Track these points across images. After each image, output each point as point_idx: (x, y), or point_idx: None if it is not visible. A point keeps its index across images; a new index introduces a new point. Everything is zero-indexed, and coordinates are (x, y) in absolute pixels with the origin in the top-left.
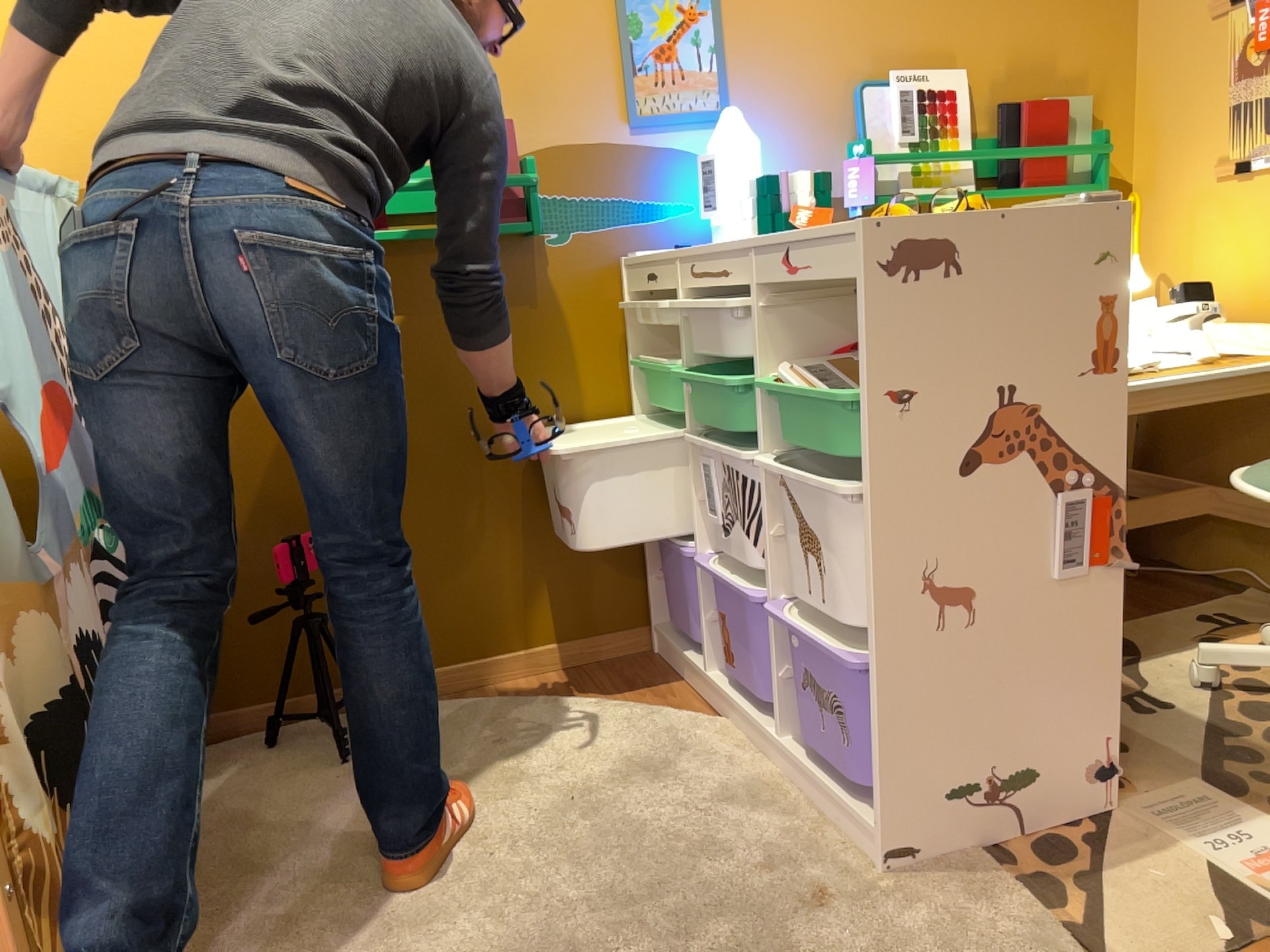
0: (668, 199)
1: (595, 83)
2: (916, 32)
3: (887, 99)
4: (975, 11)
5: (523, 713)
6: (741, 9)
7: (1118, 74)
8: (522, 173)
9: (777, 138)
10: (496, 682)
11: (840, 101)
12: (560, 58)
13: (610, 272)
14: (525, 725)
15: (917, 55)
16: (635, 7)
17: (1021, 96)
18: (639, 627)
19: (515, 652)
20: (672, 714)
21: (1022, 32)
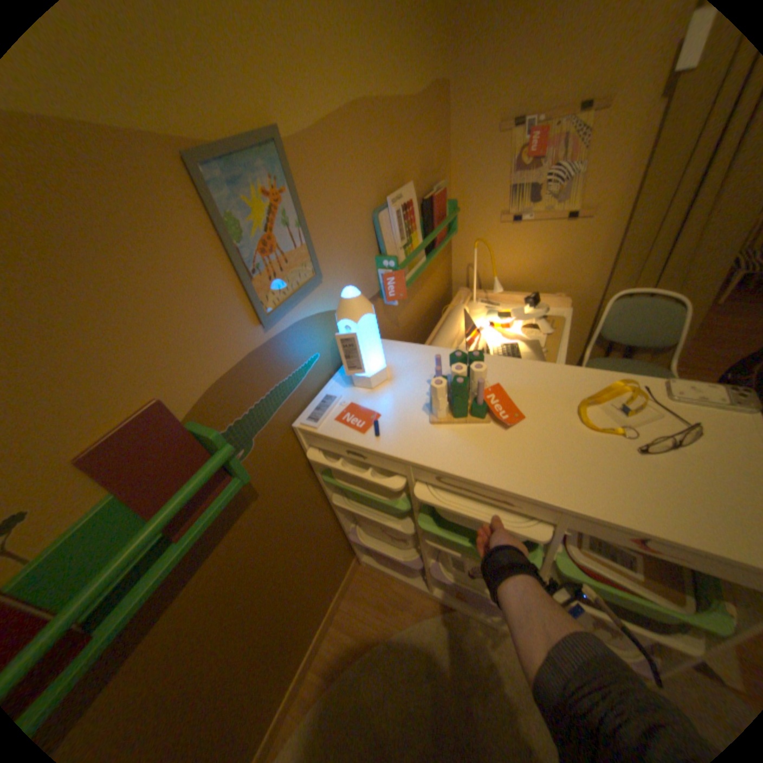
0: (304, 361)
1: (219, 304)
2: (390, 159)
3: (389, 217)
4: (408, 133)
5: (364, 694)
6: (304, 172)
7: (447, 159)
8: (201, 441)
9: (347, 274)
10: (313, 668)
11: (368, 228)
12: (172, 298)
13: (287, 438)
14: (376, 706)
15: (392, 176)
16: (226, 203)
17: (425, 187)
18: (352, 564)
19: (312, 644)
20: (431, 626)
21: (423, 143)
